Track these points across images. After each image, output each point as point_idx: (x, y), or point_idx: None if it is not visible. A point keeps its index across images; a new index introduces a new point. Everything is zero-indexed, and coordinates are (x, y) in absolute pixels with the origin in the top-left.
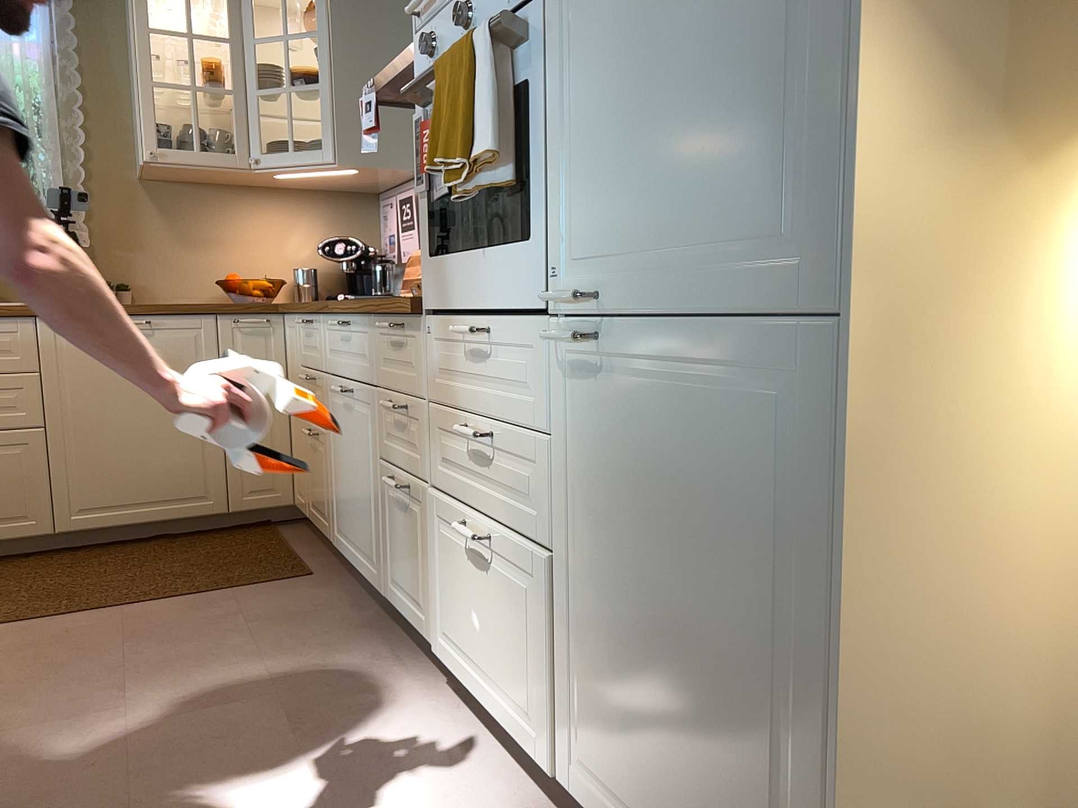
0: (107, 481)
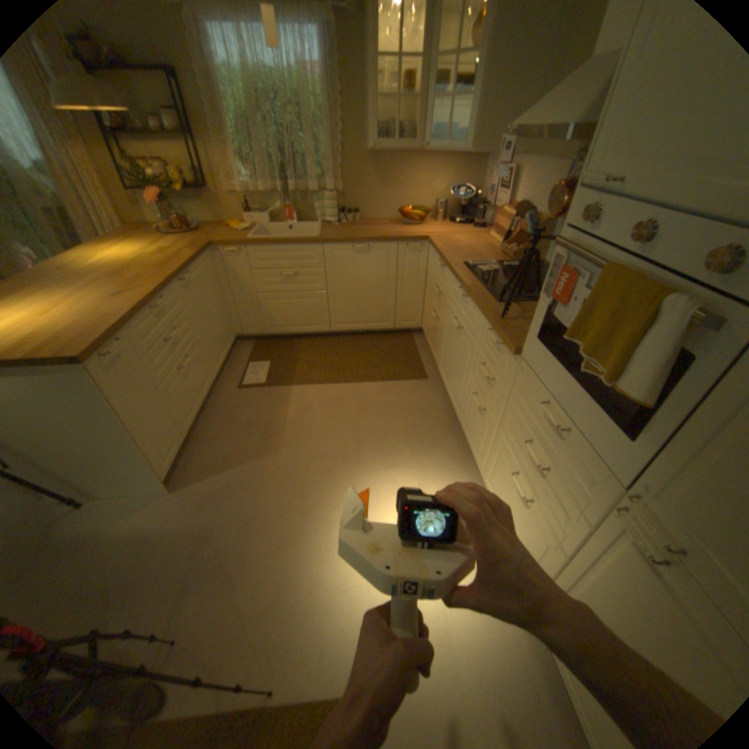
0: (349, 314)
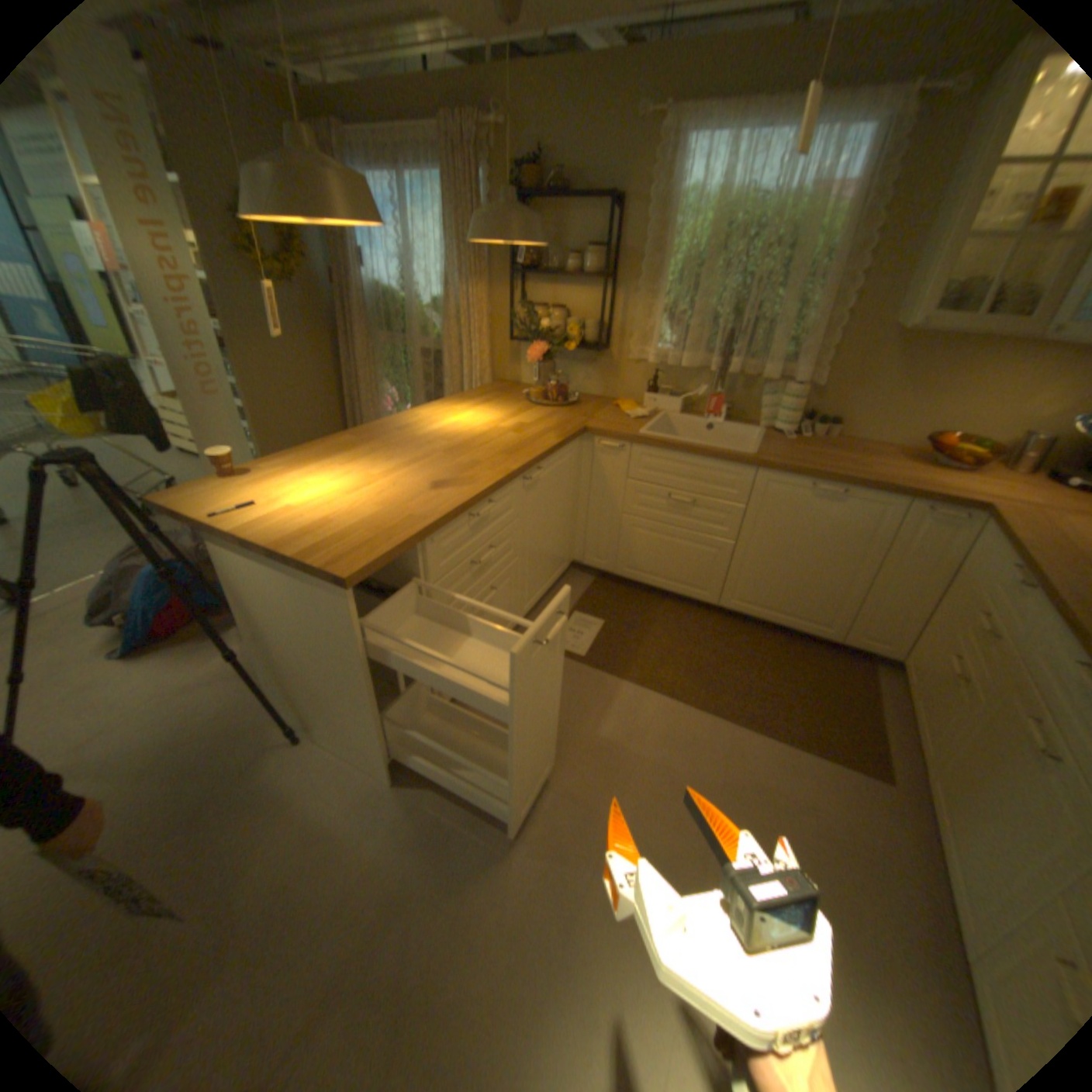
0: (762, 590)
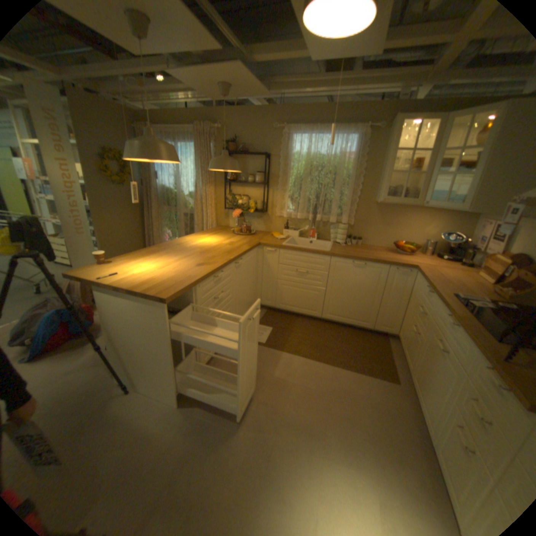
0: (338, 308)
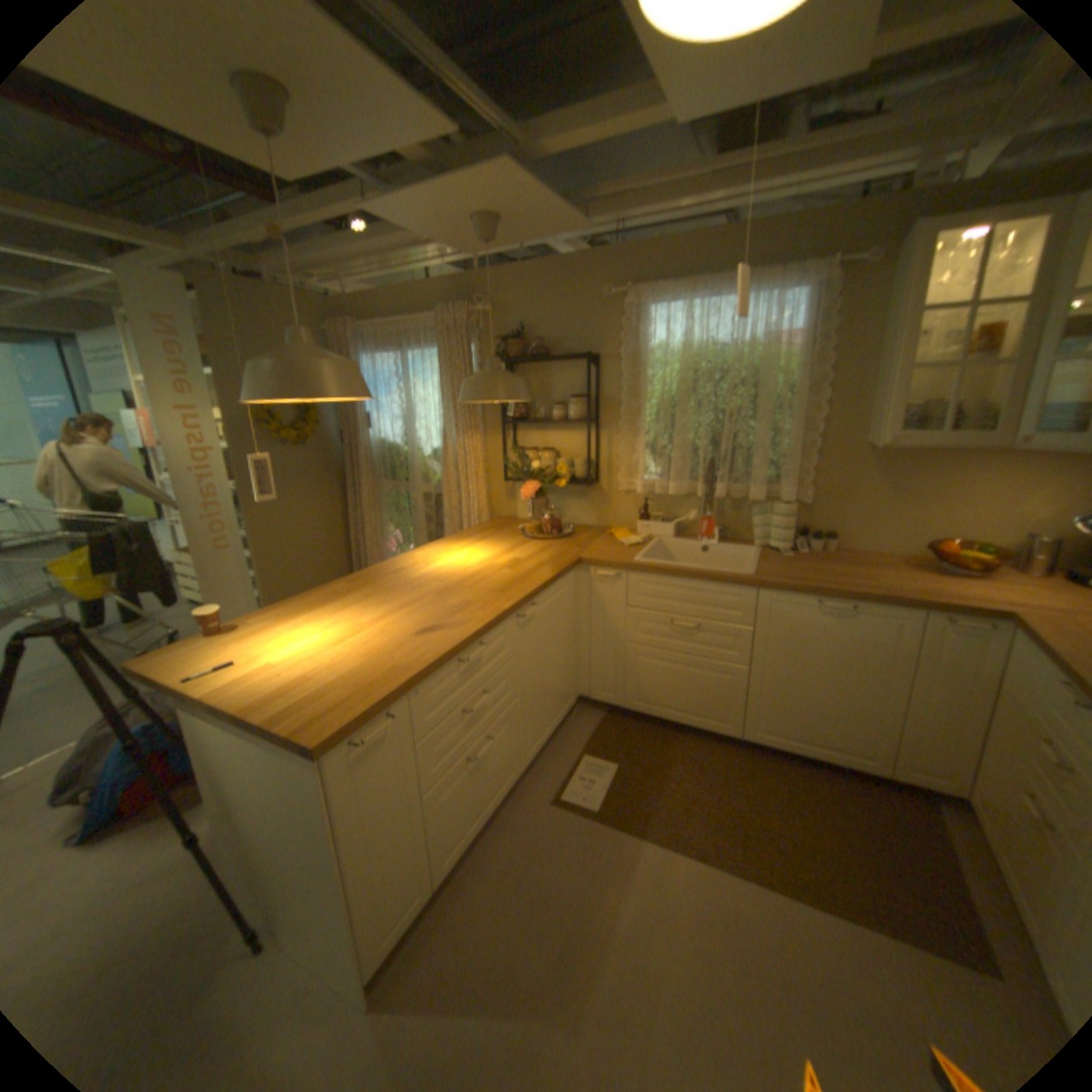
0: (788, 719)
